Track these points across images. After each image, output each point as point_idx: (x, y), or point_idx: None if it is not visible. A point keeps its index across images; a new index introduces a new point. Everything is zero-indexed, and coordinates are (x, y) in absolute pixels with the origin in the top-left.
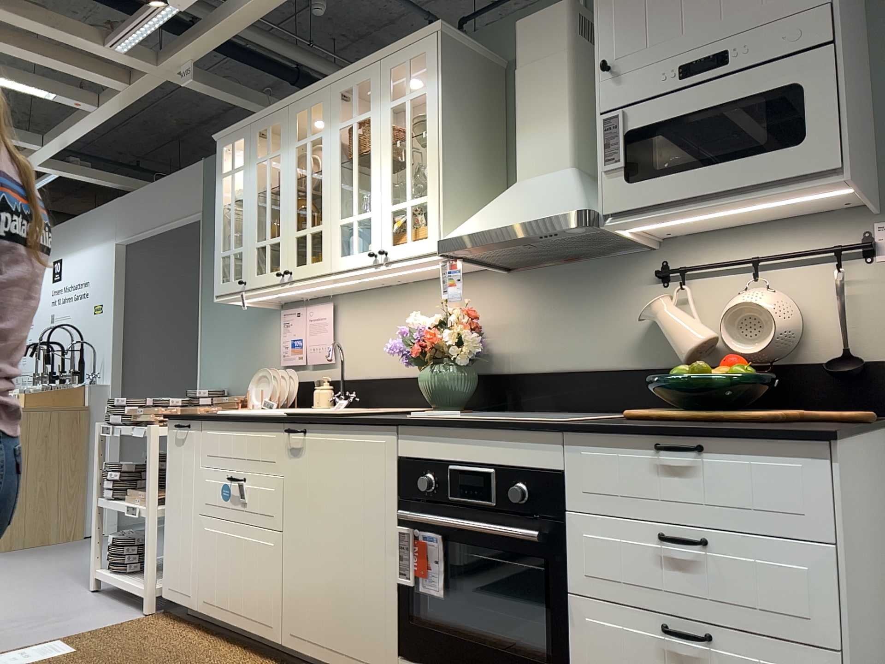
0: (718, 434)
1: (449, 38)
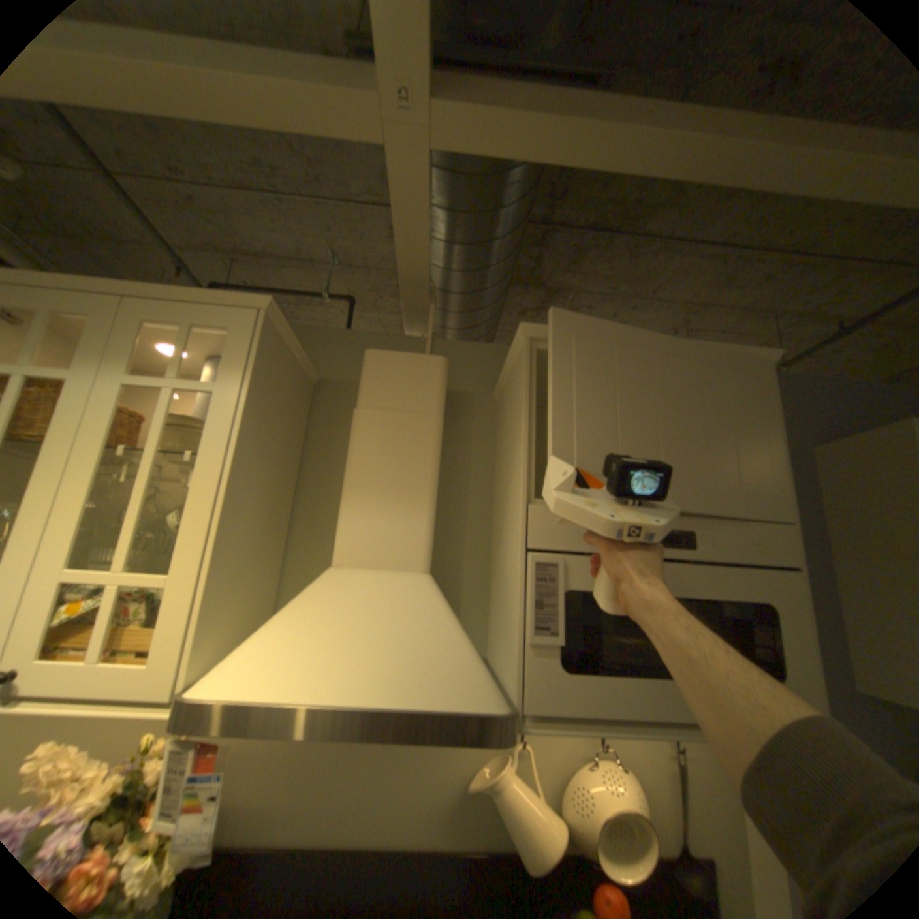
0: None
1: (273, 323)
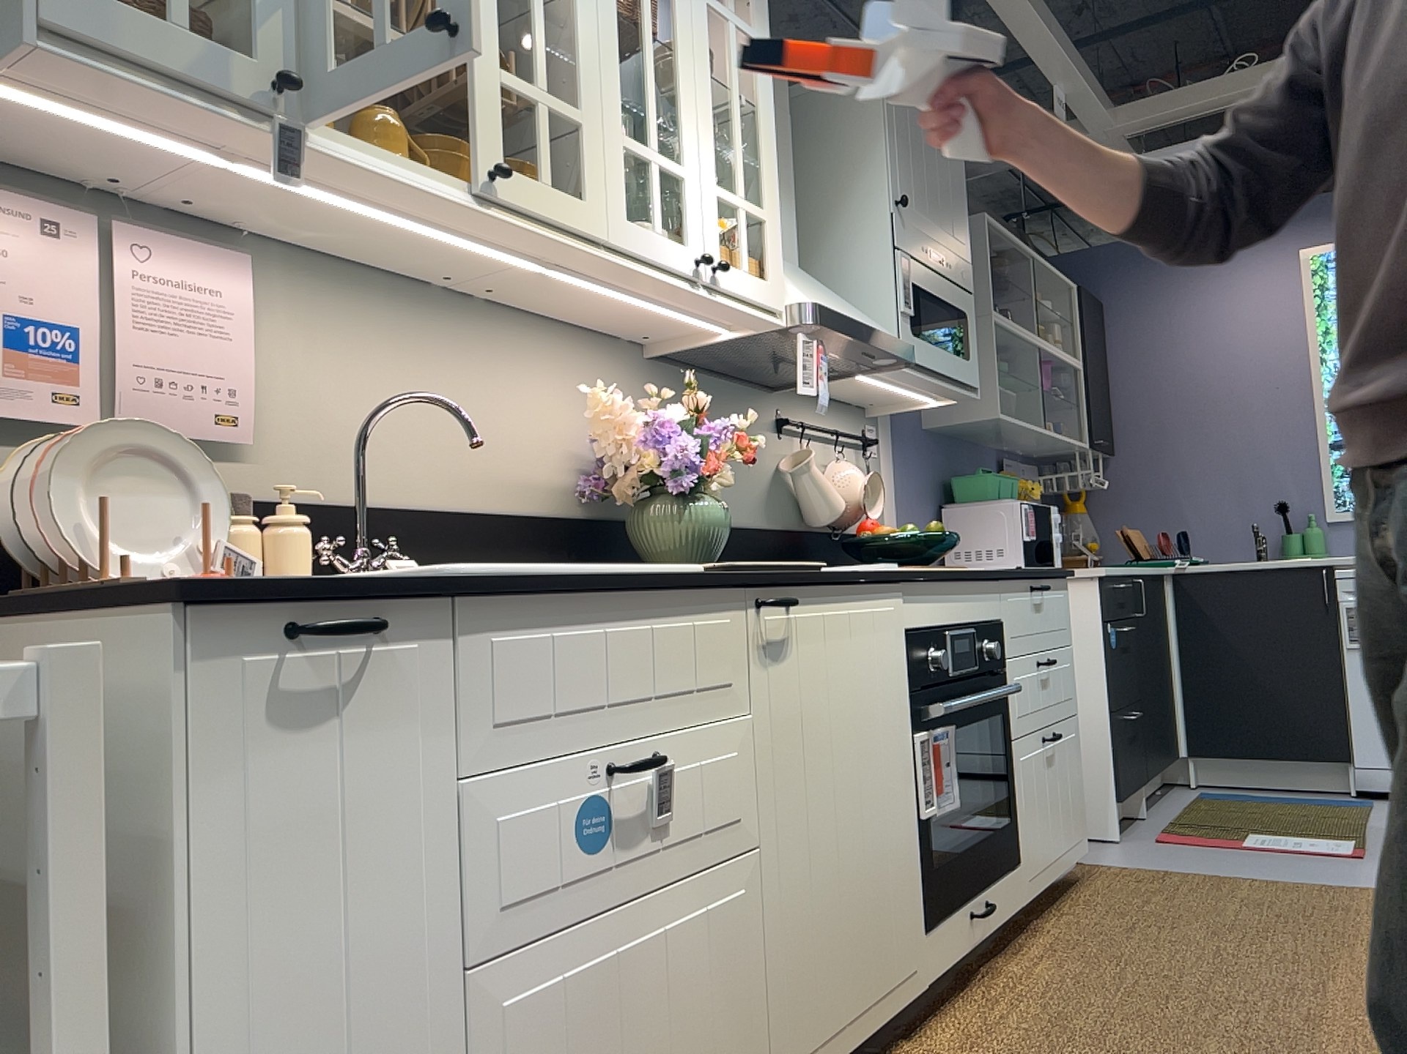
0: (1053, 576)
1: None
